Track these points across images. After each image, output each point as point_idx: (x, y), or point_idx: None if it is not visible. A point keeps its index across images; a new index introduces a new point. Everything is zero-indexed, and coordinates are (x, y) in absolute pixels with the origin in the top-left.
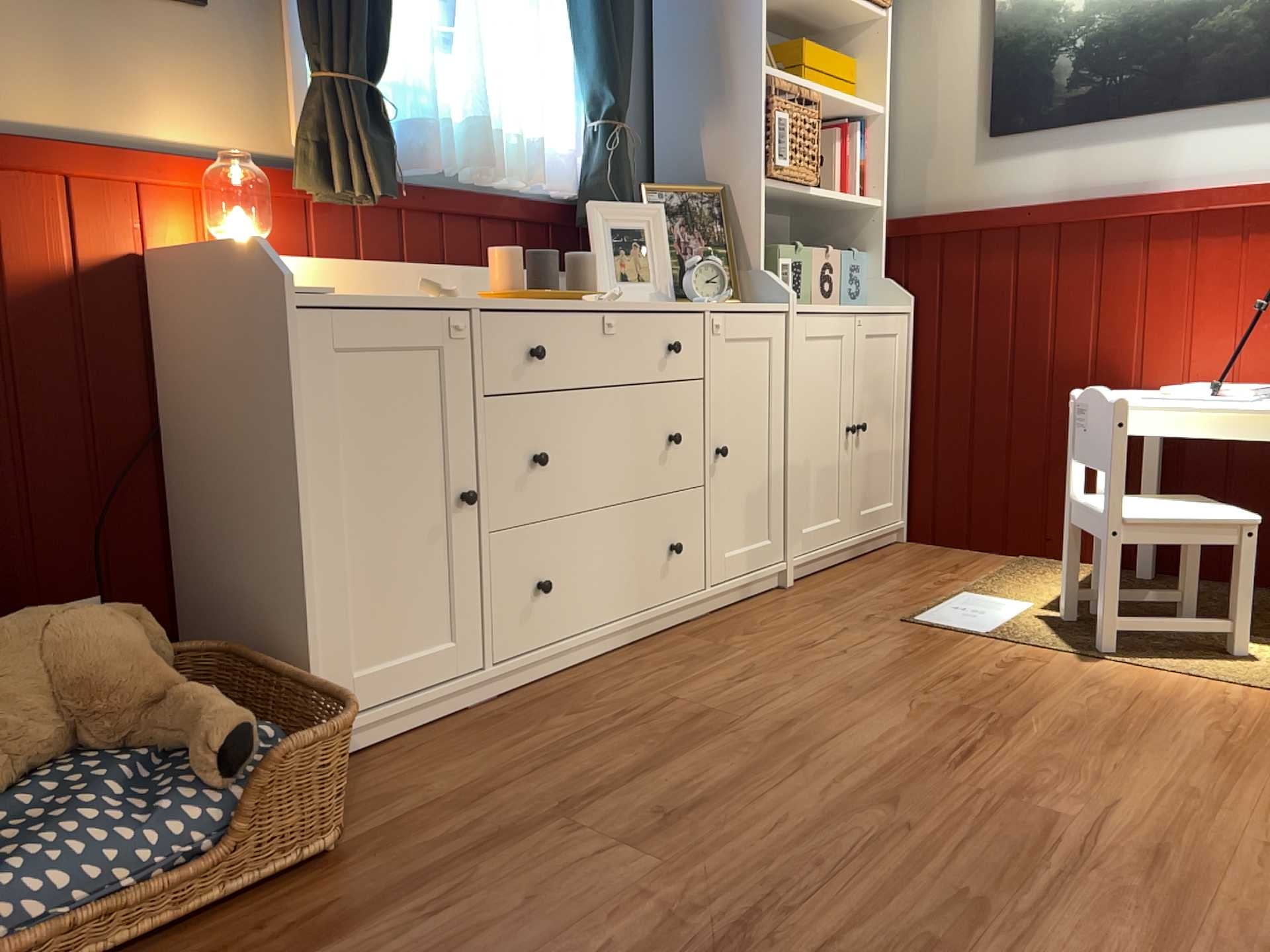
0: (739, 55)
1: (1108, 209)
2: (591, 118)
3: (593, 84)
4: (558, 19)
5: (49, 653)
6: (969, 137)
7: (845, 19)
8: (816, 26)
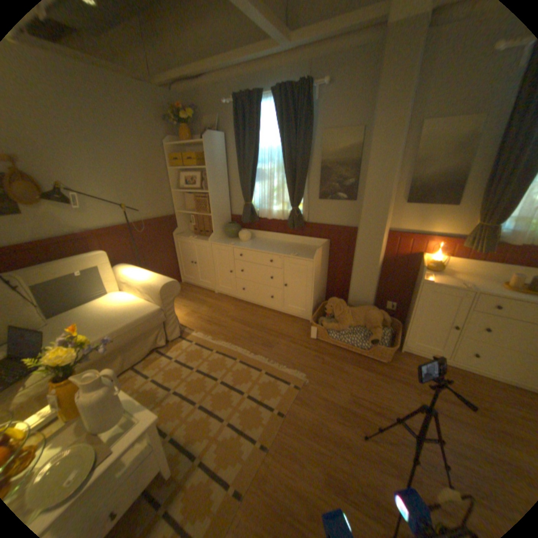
0: None
1: None
2: None
3: None
4: None
5: (366, 314)
6: None
7: None
8: None
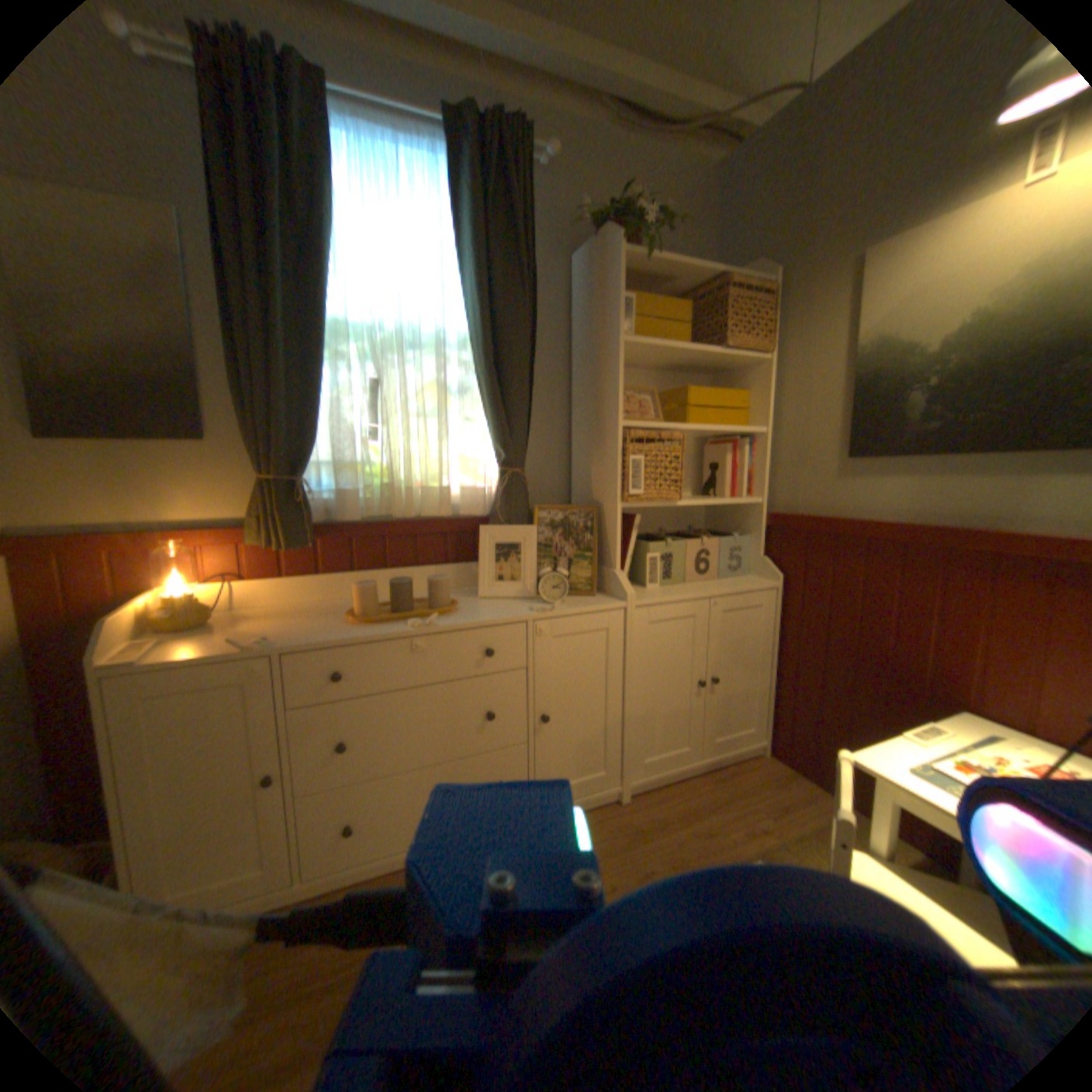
0: (608, 412)
1: (956, 538)
2: (497, 464)
3: (494, 444)
4: (473, 401)
5: None
6: (834, 454)
7: (737, 362)
8: (719, 367)
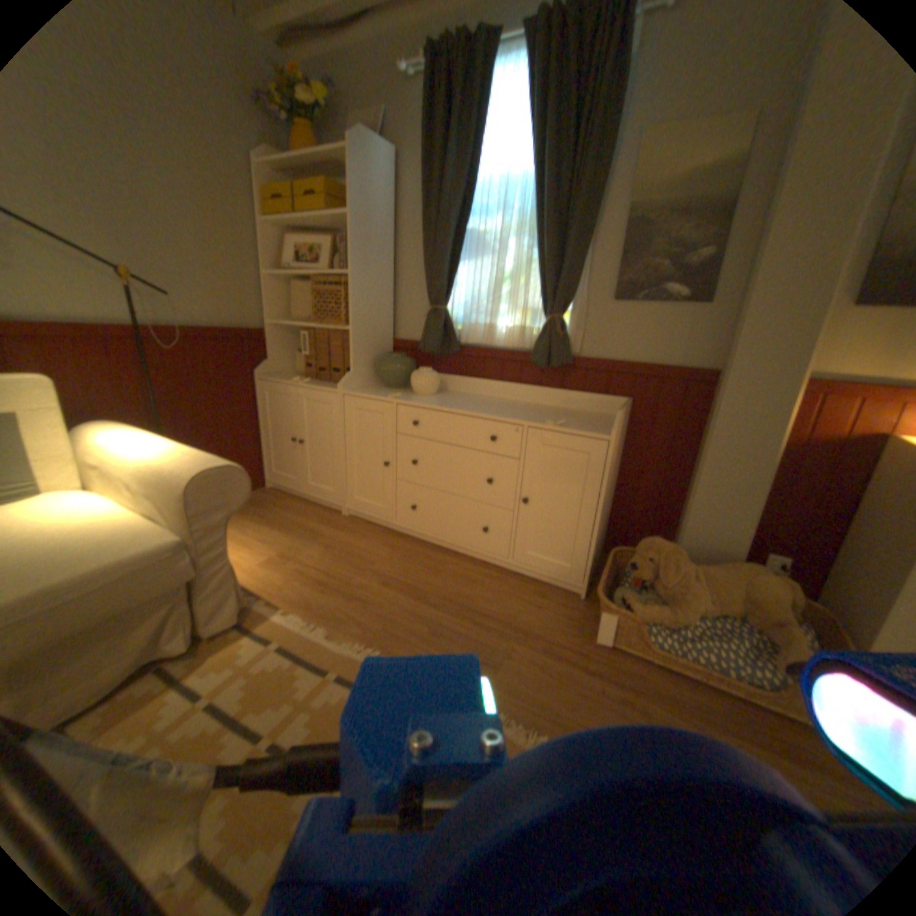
0: None
1: None
2: None
3: None
4: None
5: (751, 586)
6: None
7: None
8: None
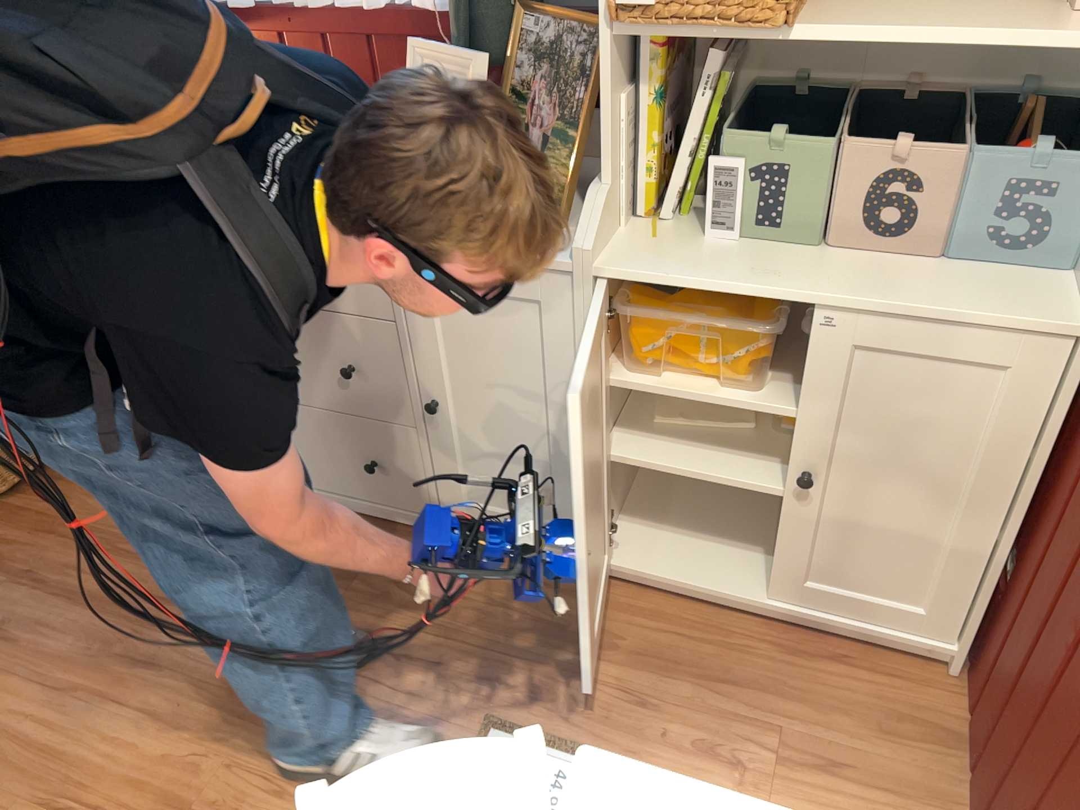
0: None
1: None
2: None
3: None
4: None
5: None
6: None
7: None
8: None
